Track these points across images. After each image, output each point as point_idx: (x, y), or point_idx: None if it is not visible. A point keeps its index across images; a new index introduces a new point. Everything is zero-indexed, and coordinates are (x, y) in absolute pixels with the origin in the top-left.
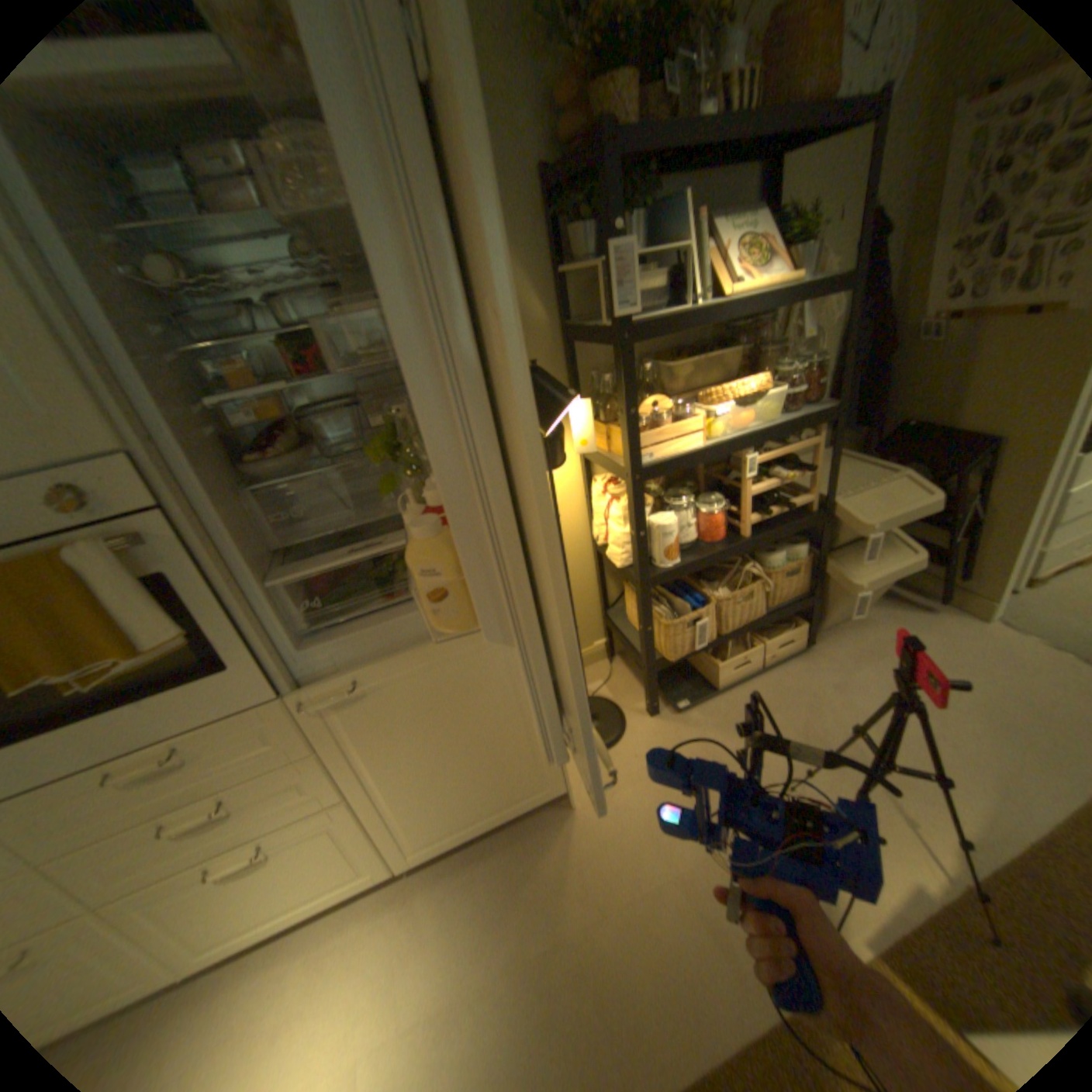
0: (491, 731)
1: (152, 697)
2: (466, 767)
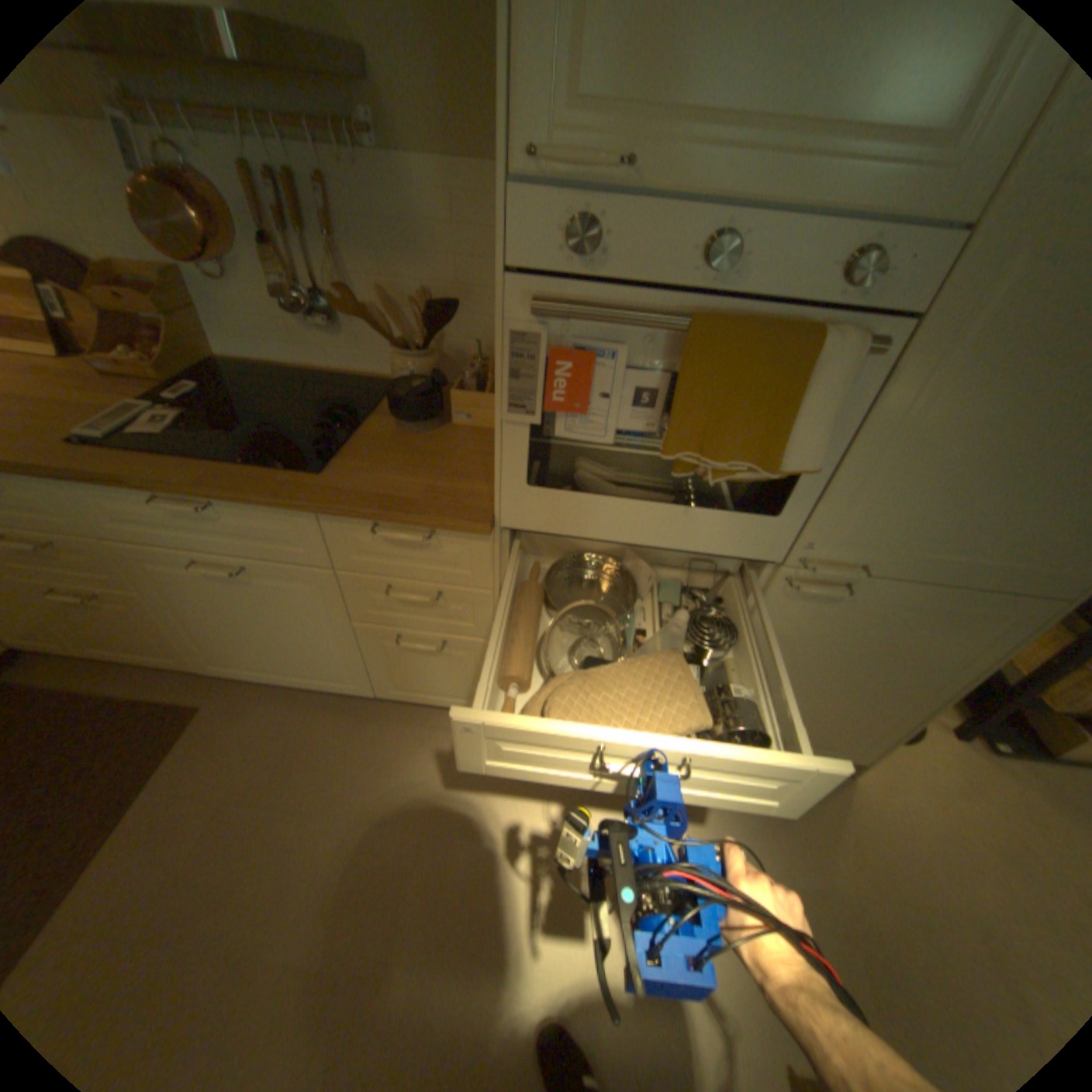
0: (888, 687)
1: (700, 508)
2: (830, 702)
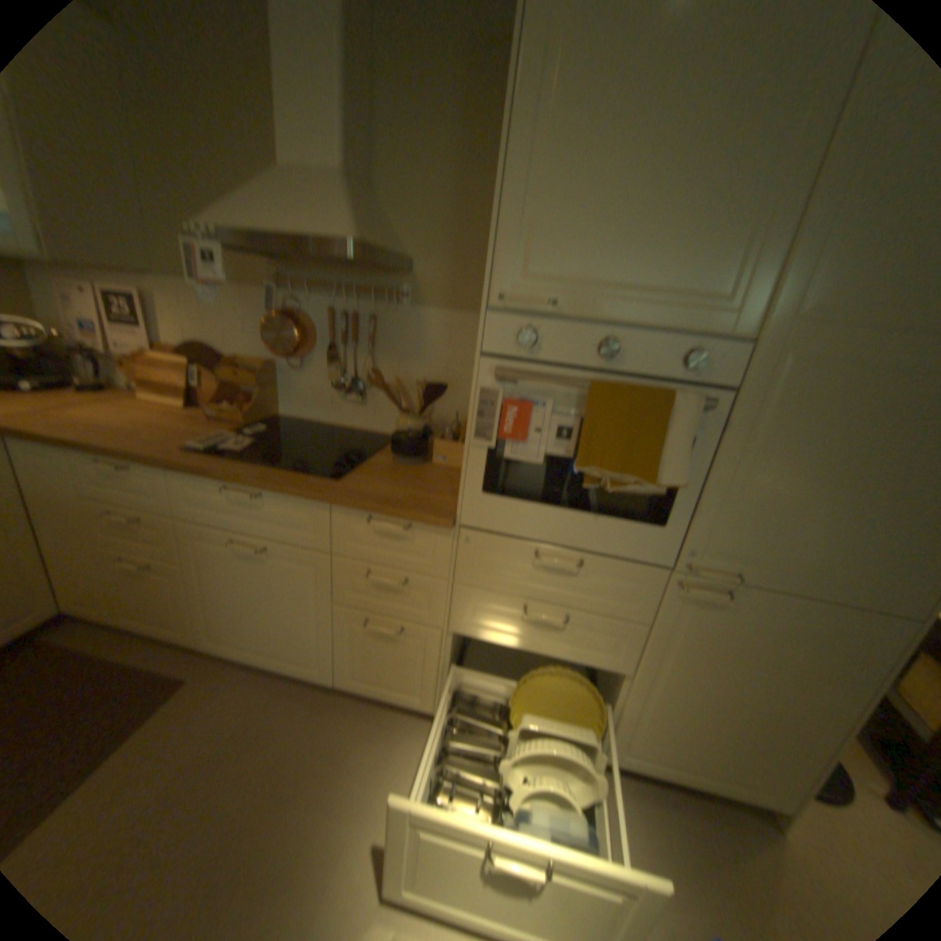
0: (789, 708)
1: (606, 516)
2: (739, 722)
